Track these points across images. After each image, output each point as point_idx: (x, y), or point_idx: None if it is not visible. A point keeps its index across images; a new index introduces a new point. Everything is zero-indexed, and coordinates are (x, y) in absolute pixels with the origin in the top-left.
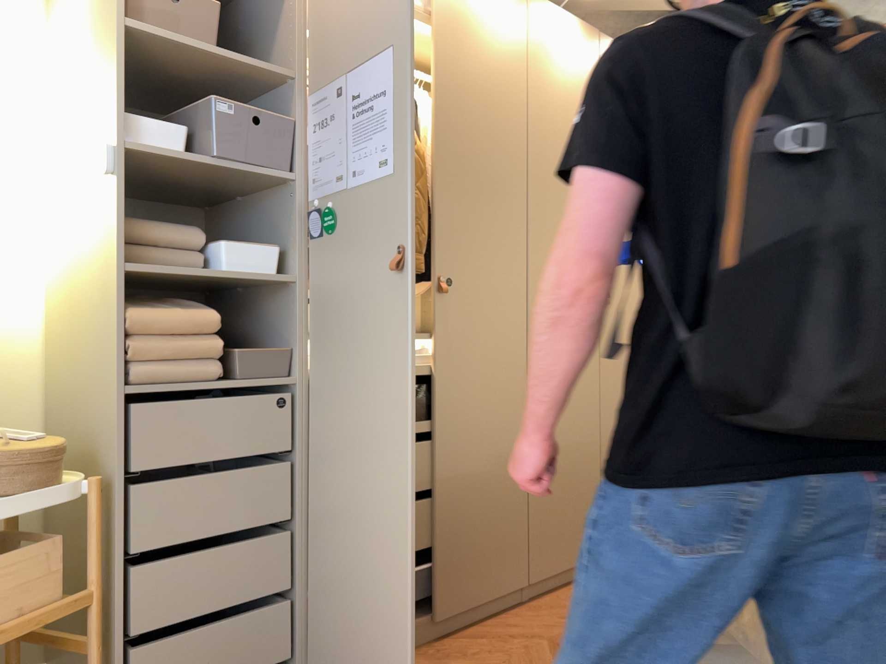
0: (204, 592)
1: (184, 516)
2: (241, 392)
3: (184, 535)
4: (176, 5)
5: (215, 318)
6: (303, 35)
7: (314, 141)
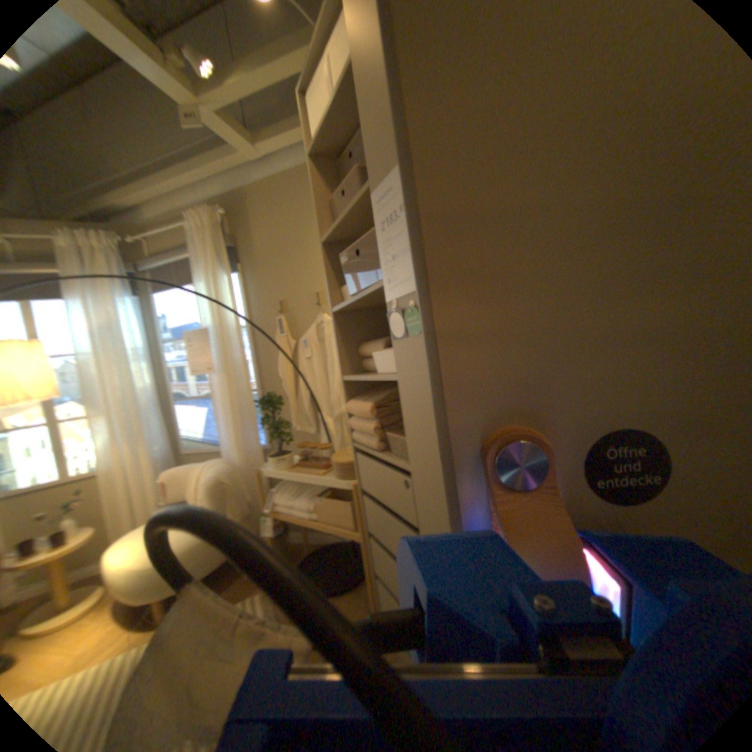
0: (393, 583)
1: (380, 528)
2: (388, 464)
3: (382, 539)
4: (345, 194)
5: (375, 407)
6: (364, 131)
7: (381, 237)
